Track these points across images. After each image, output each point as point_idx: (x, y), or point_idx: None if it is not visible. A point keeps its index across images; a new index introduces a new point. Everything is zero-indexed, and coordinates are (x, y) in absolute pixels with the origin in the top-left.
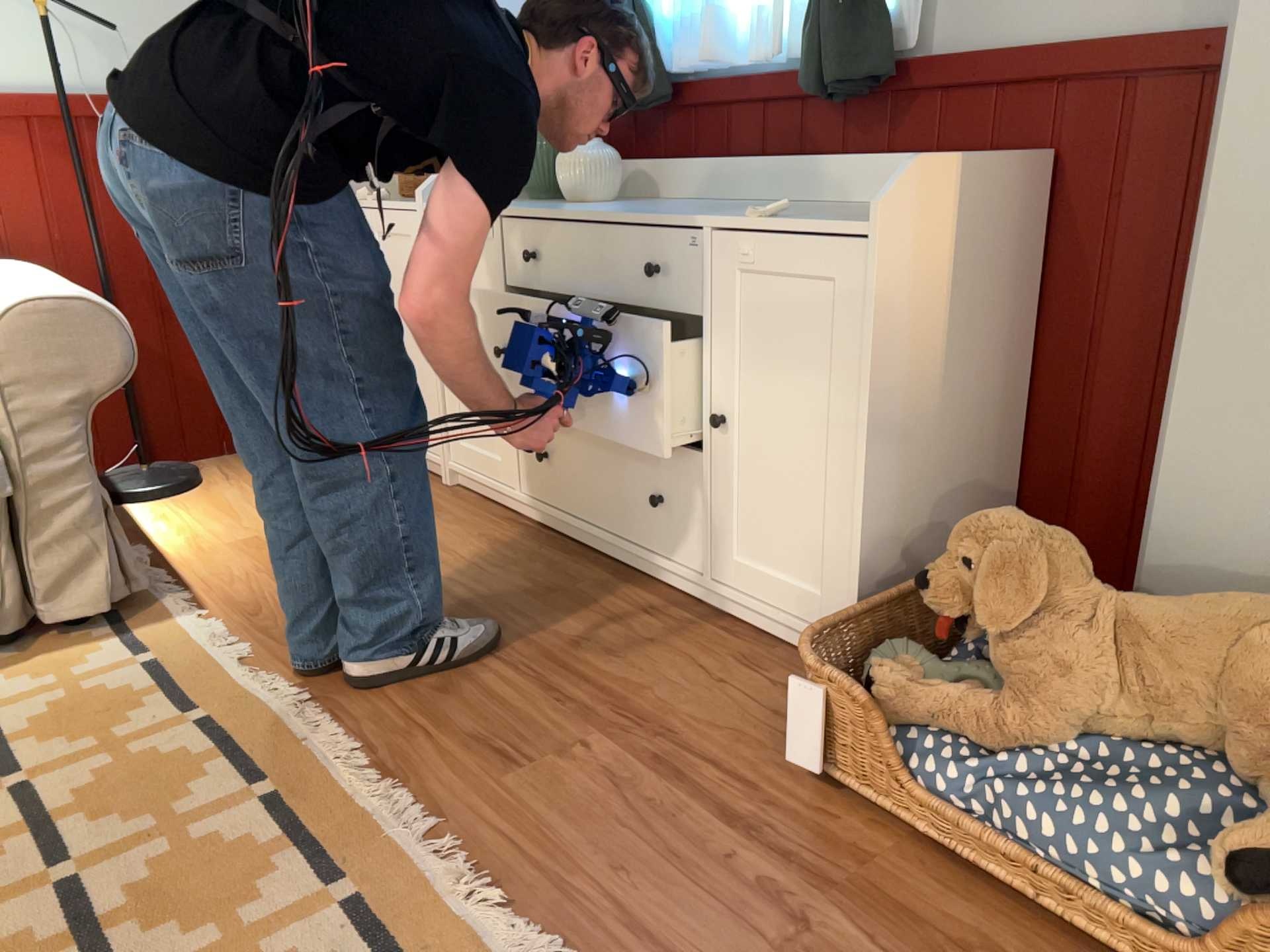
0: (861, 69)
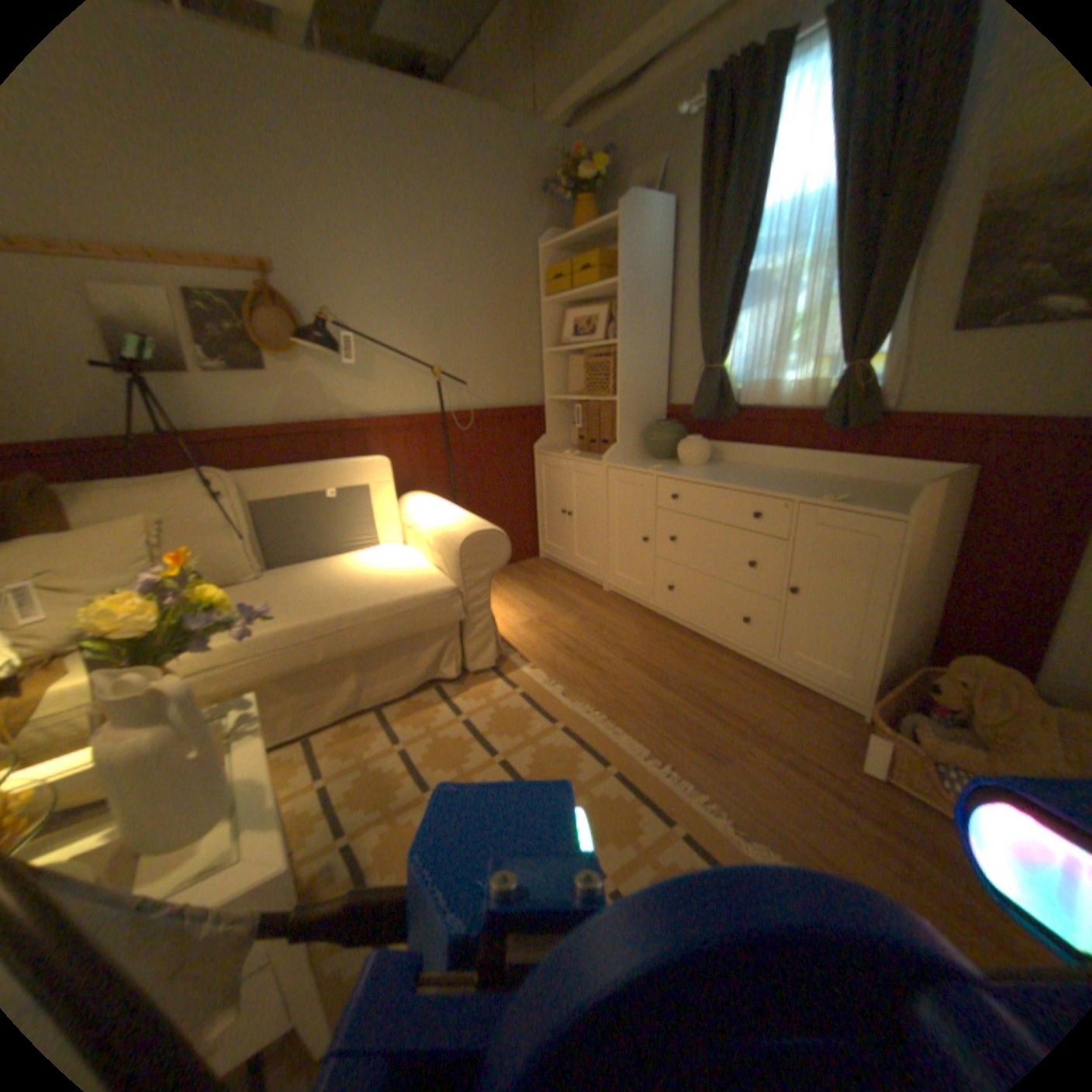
0: (870, 418)
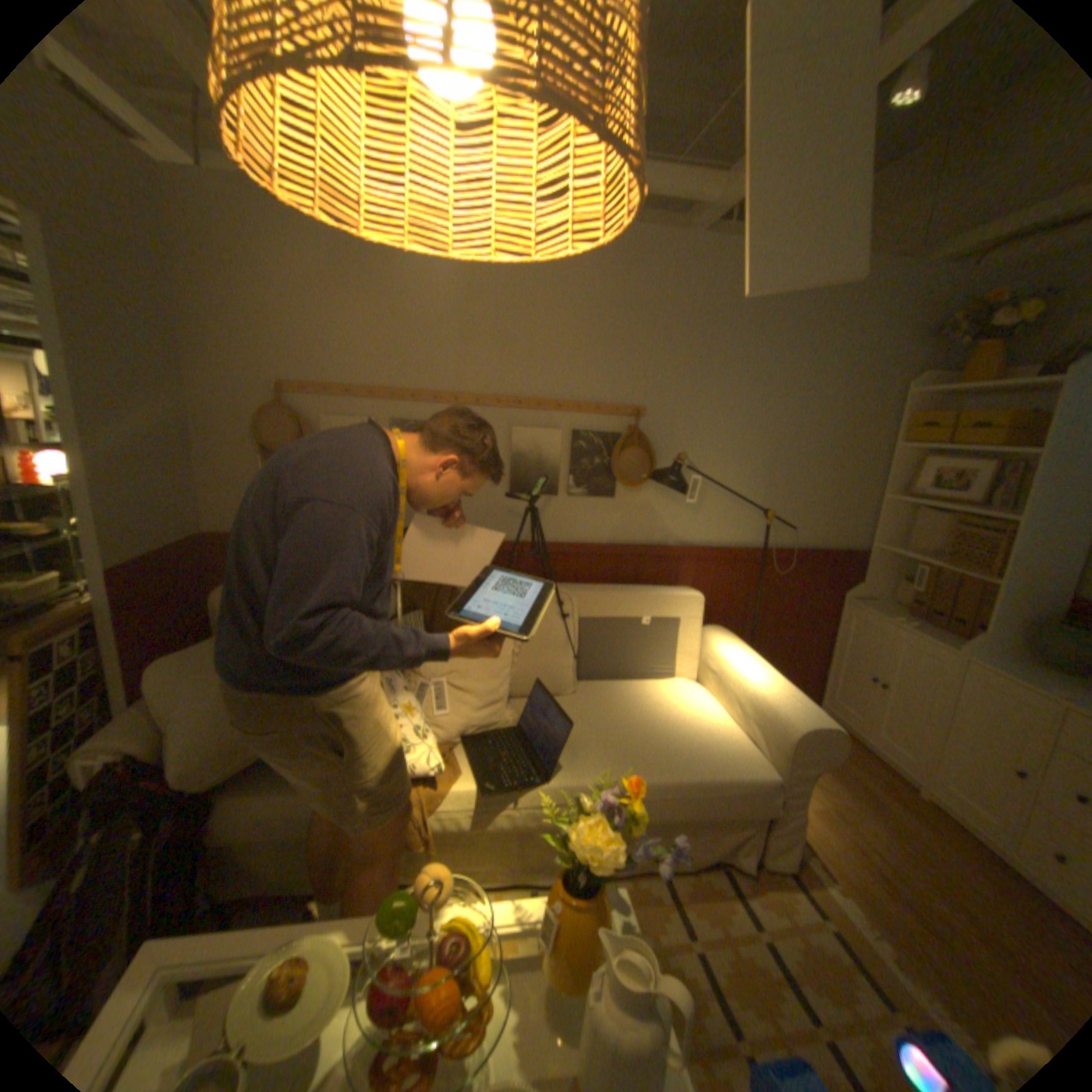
0: None
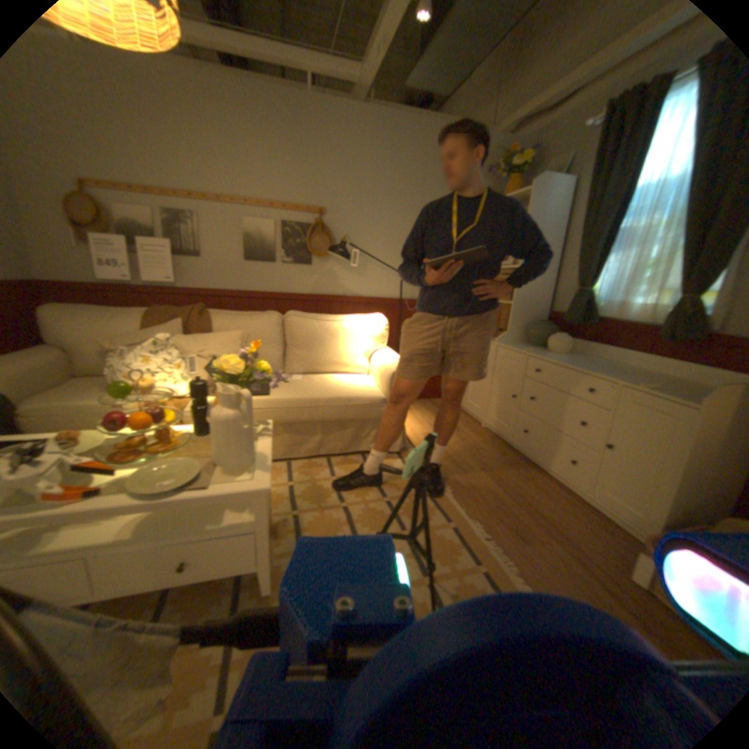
0: (695, 336)
